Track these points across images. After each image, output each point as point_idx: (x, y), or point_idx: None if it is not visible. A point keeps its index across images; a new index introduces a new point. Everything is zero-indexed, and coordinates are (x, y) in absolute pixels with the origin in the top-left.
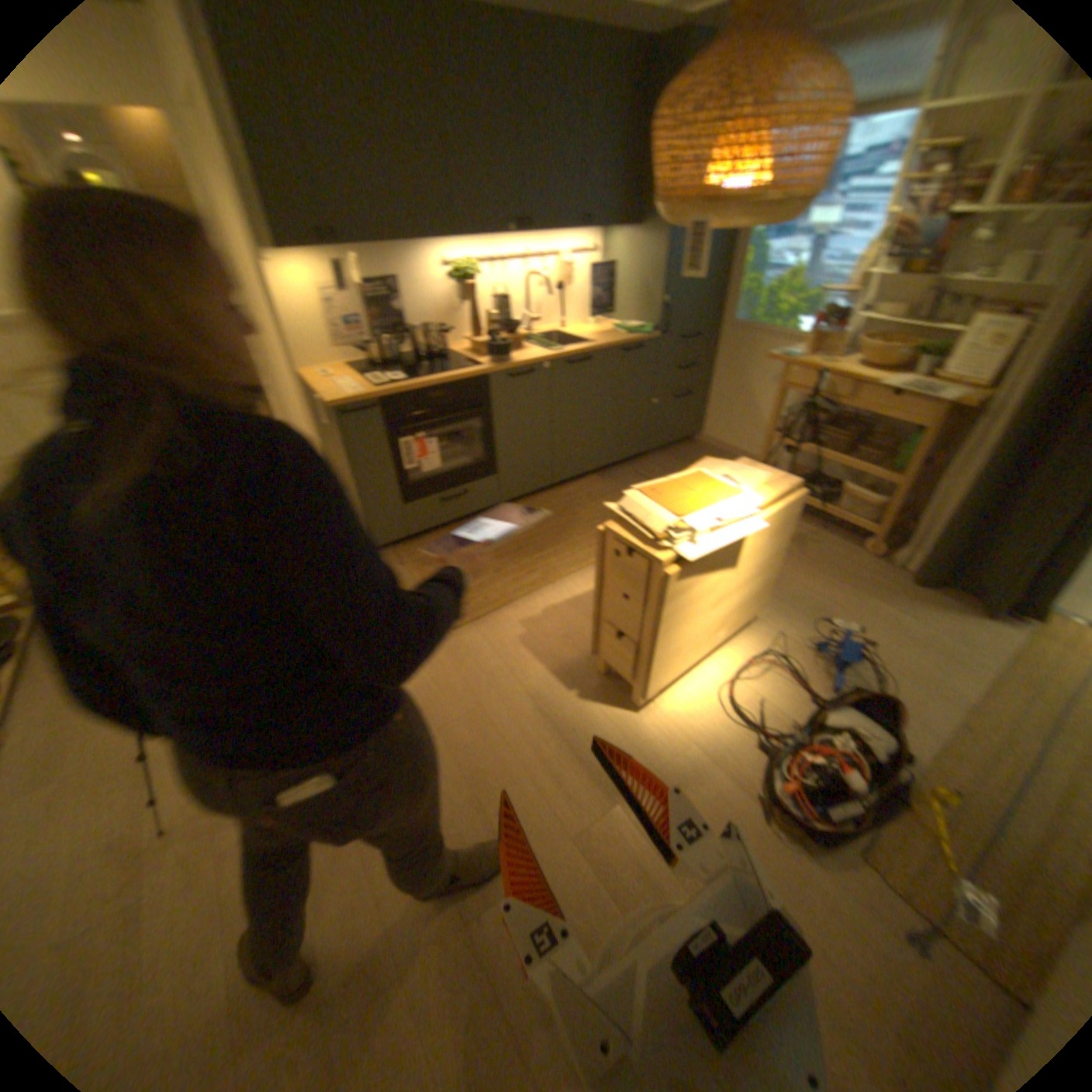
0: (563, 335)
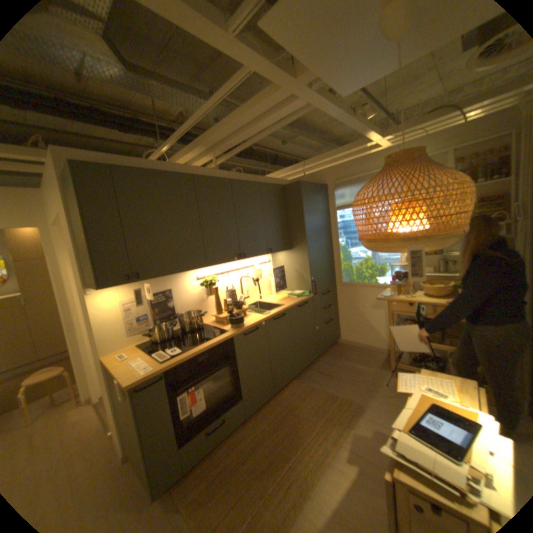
0: (265, 302)
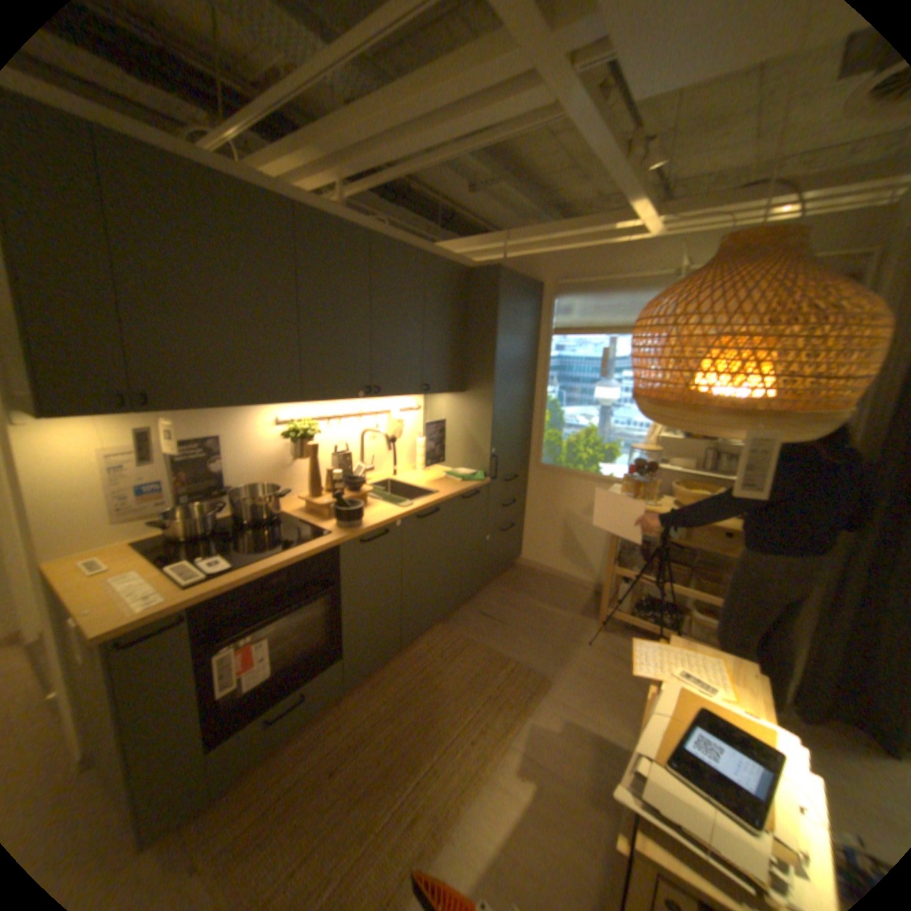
0: (403, 483)
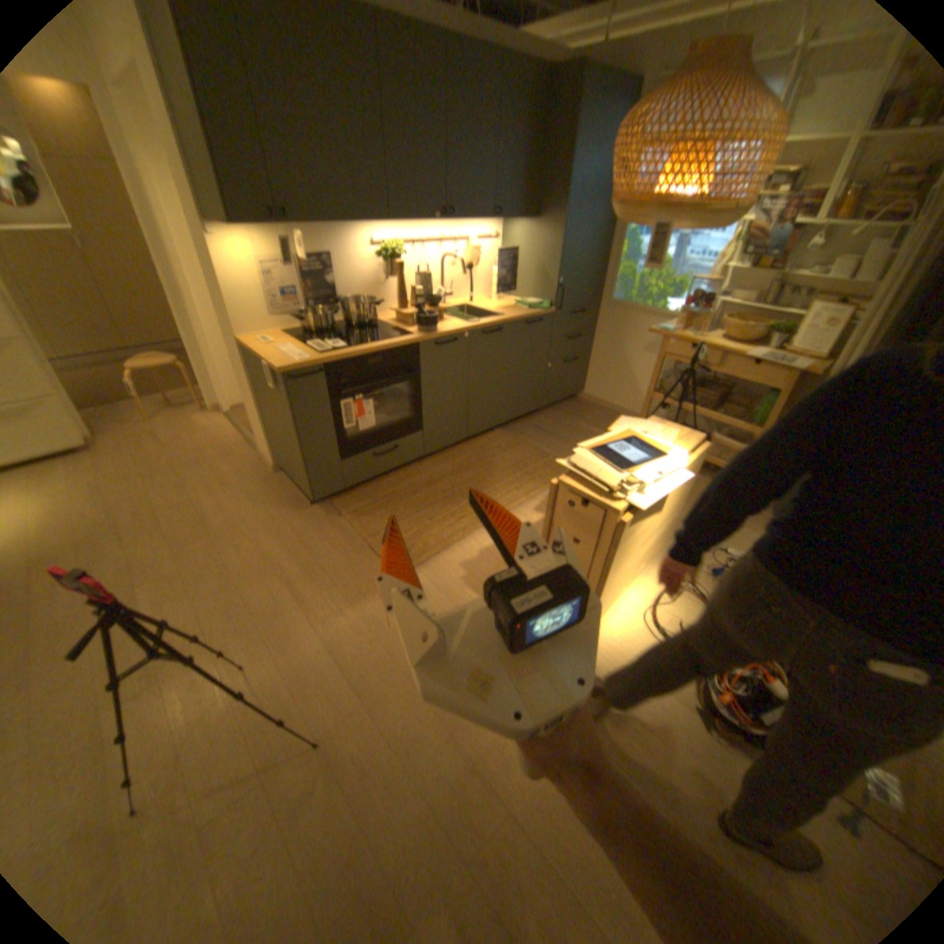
0: (475, 308)
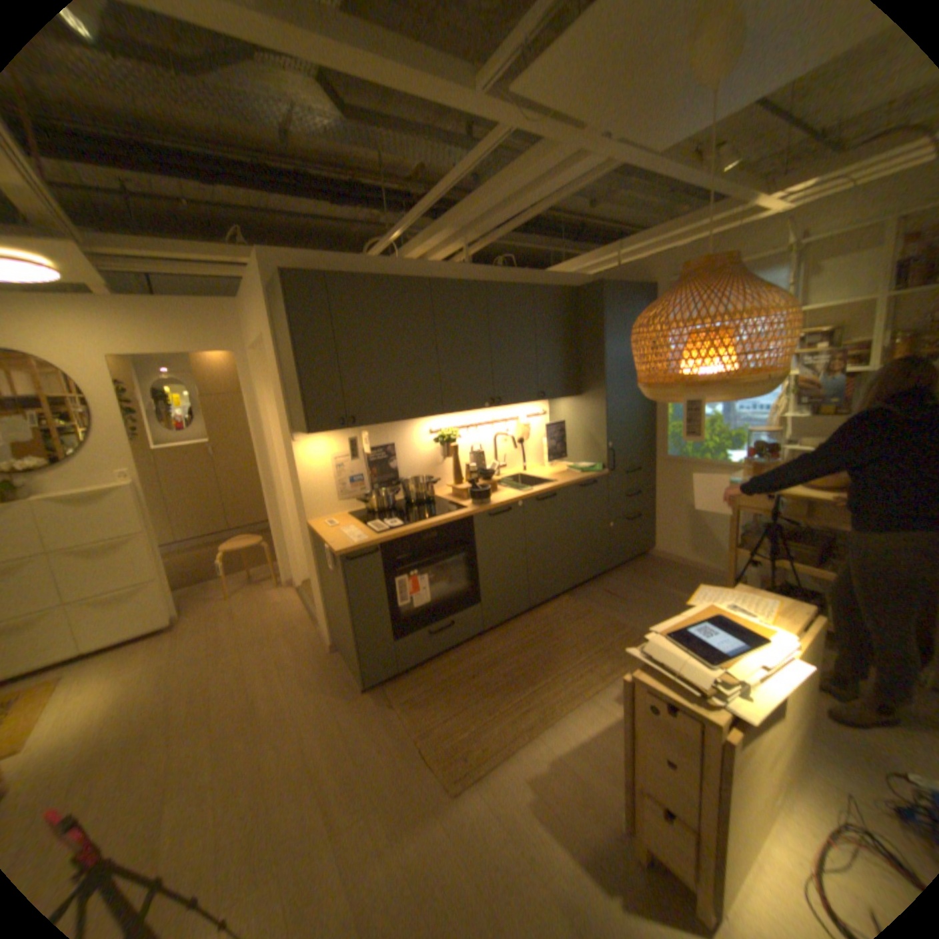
0: (529, 476)
